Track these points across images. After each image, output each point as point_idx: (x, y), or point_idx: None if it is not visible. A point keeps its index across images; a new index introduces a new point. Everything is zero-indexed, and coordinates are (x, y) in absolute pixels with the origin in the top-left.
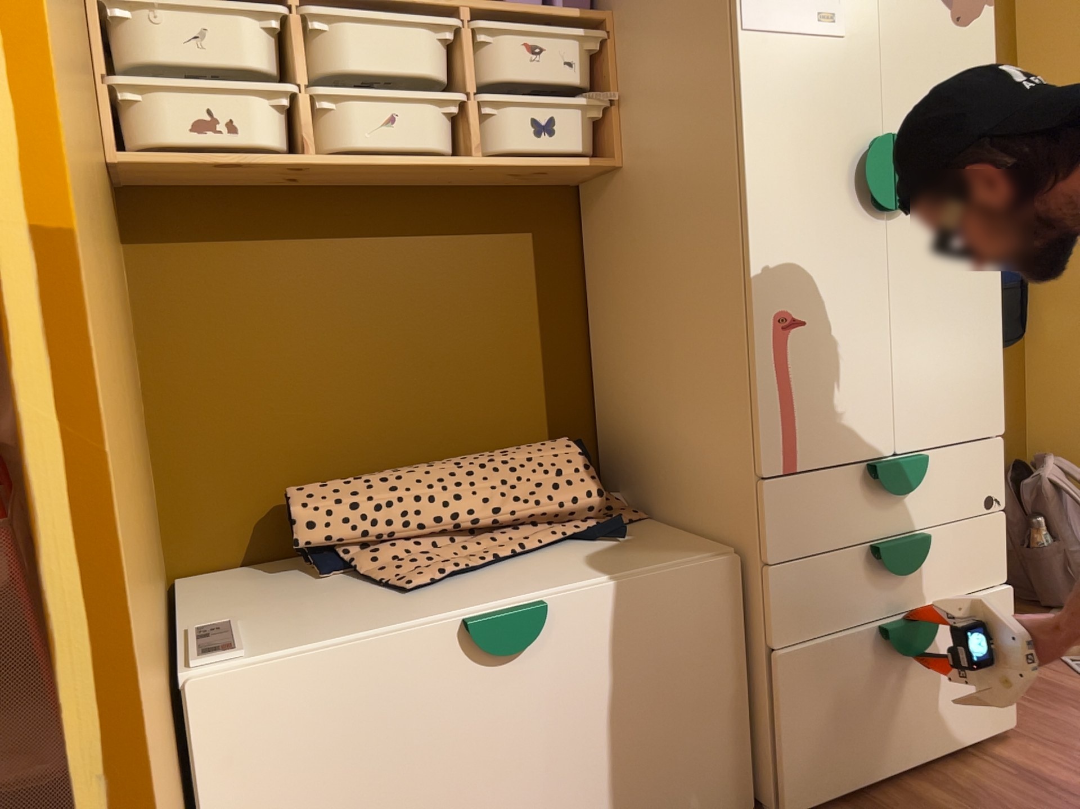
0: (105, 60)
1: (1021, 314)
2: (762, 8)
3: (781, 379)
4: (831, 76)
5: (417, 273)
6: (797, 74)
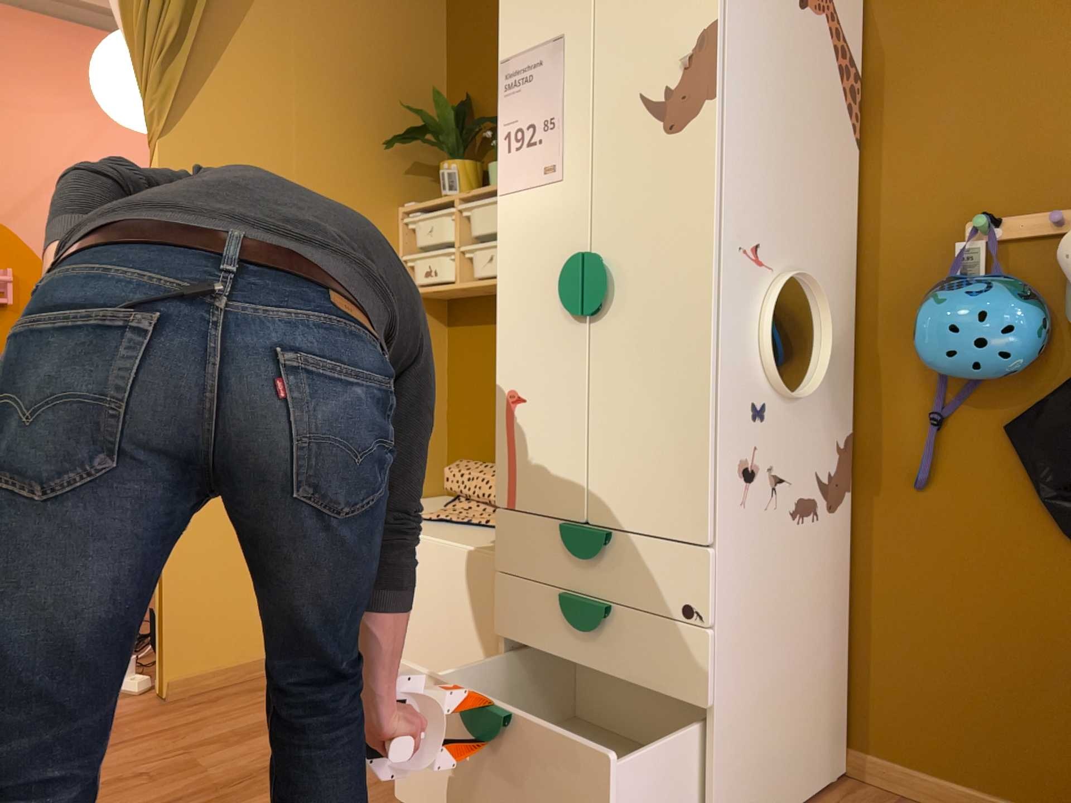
0: (410, 246)
1: None
2: (510, 176)
3: (508, 438)
4: (552, 211)
5: None
6: (529, 216)
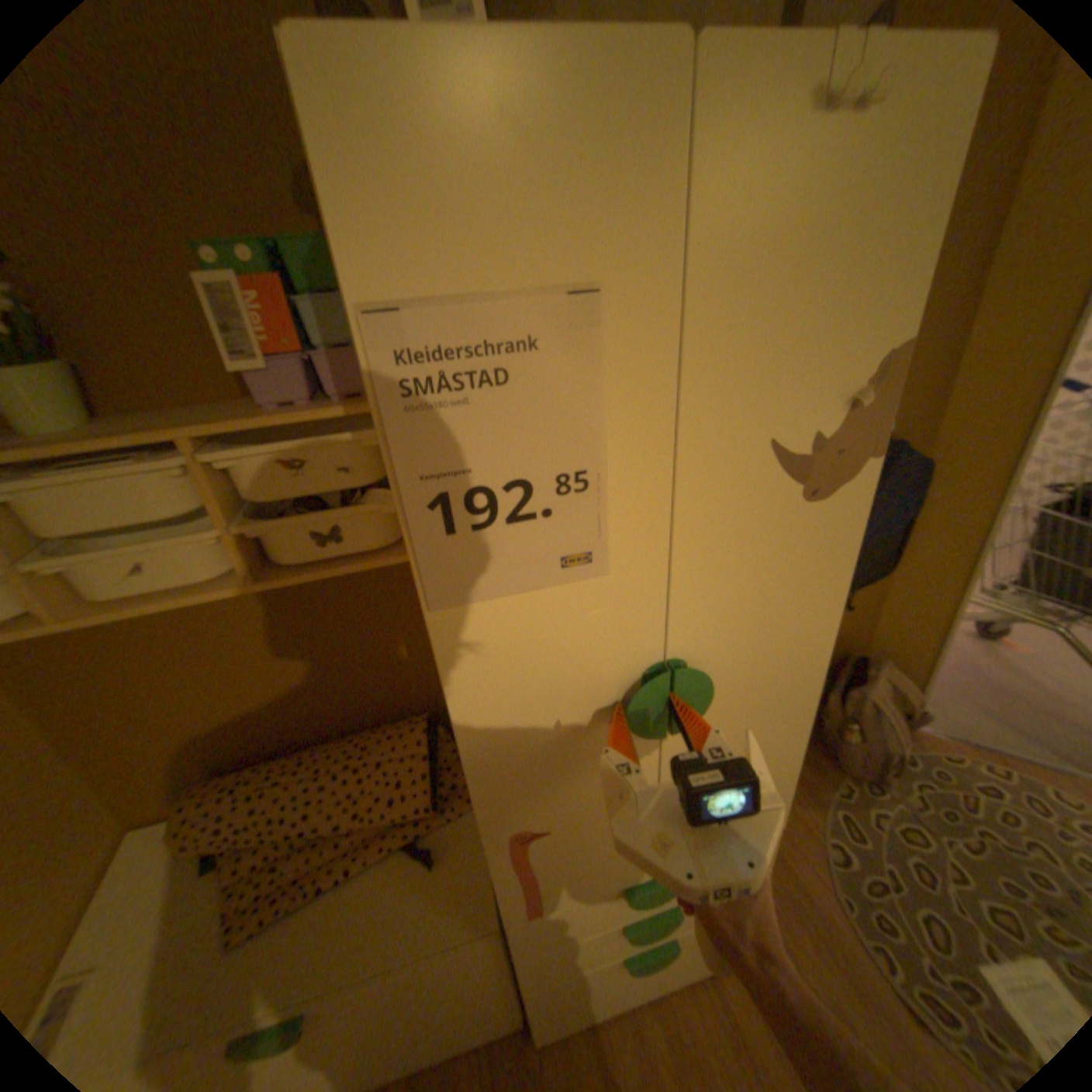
0: None
1: (896, 557)
2: (462, 575)
3: (520, 874)
4: (585, 621)
5: (268, 617)
6: (529, 633)
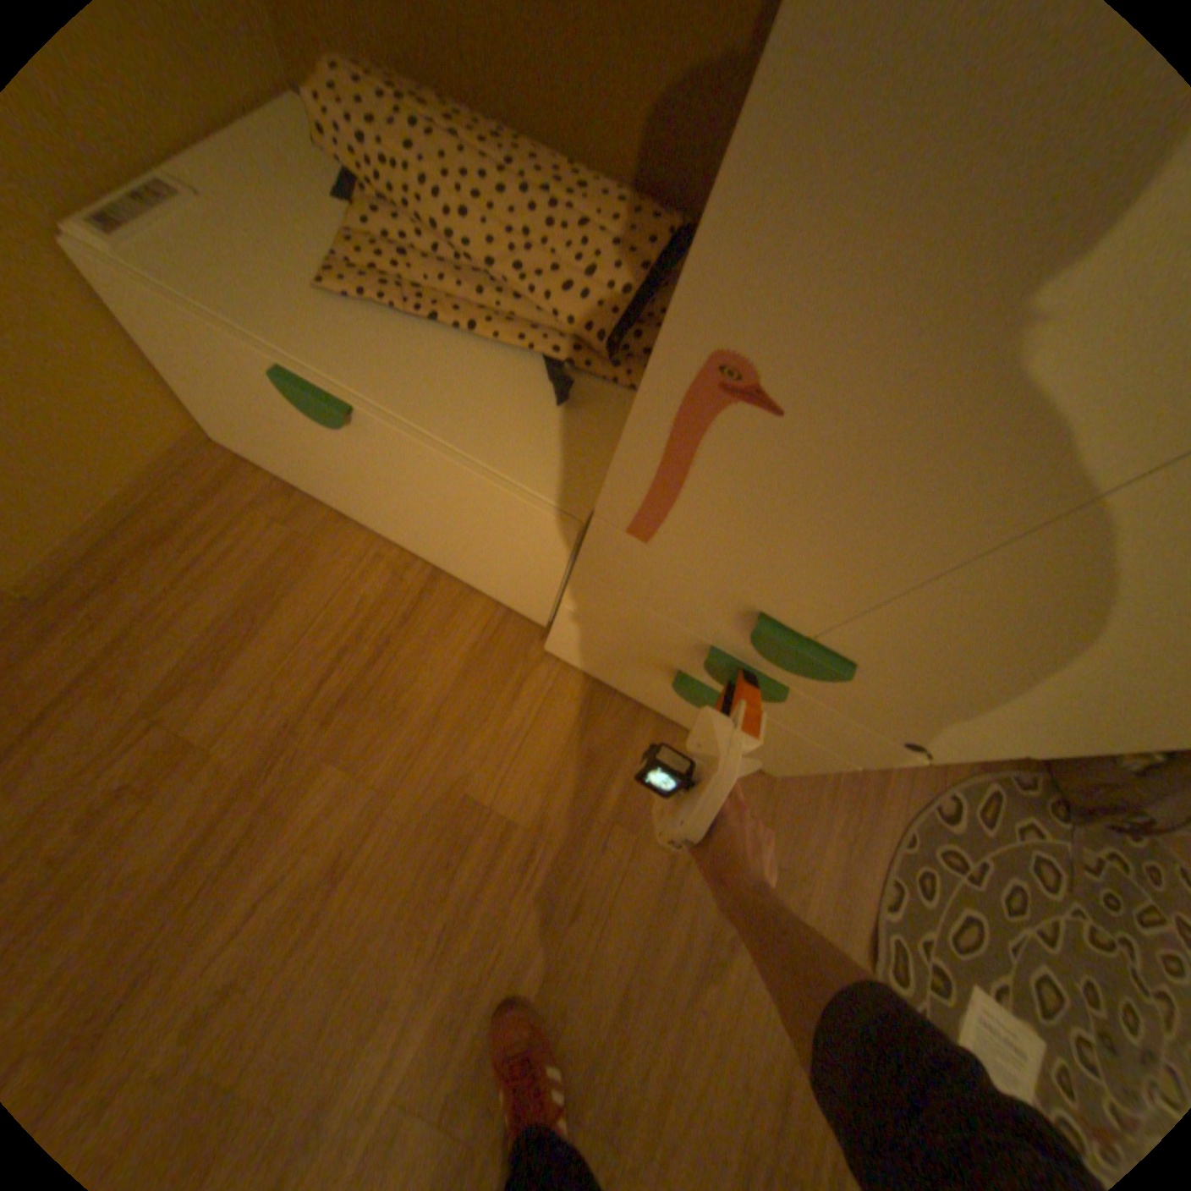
0: None
1: None
2: None
3: (675, 448)
4: None
5: None
6: None
